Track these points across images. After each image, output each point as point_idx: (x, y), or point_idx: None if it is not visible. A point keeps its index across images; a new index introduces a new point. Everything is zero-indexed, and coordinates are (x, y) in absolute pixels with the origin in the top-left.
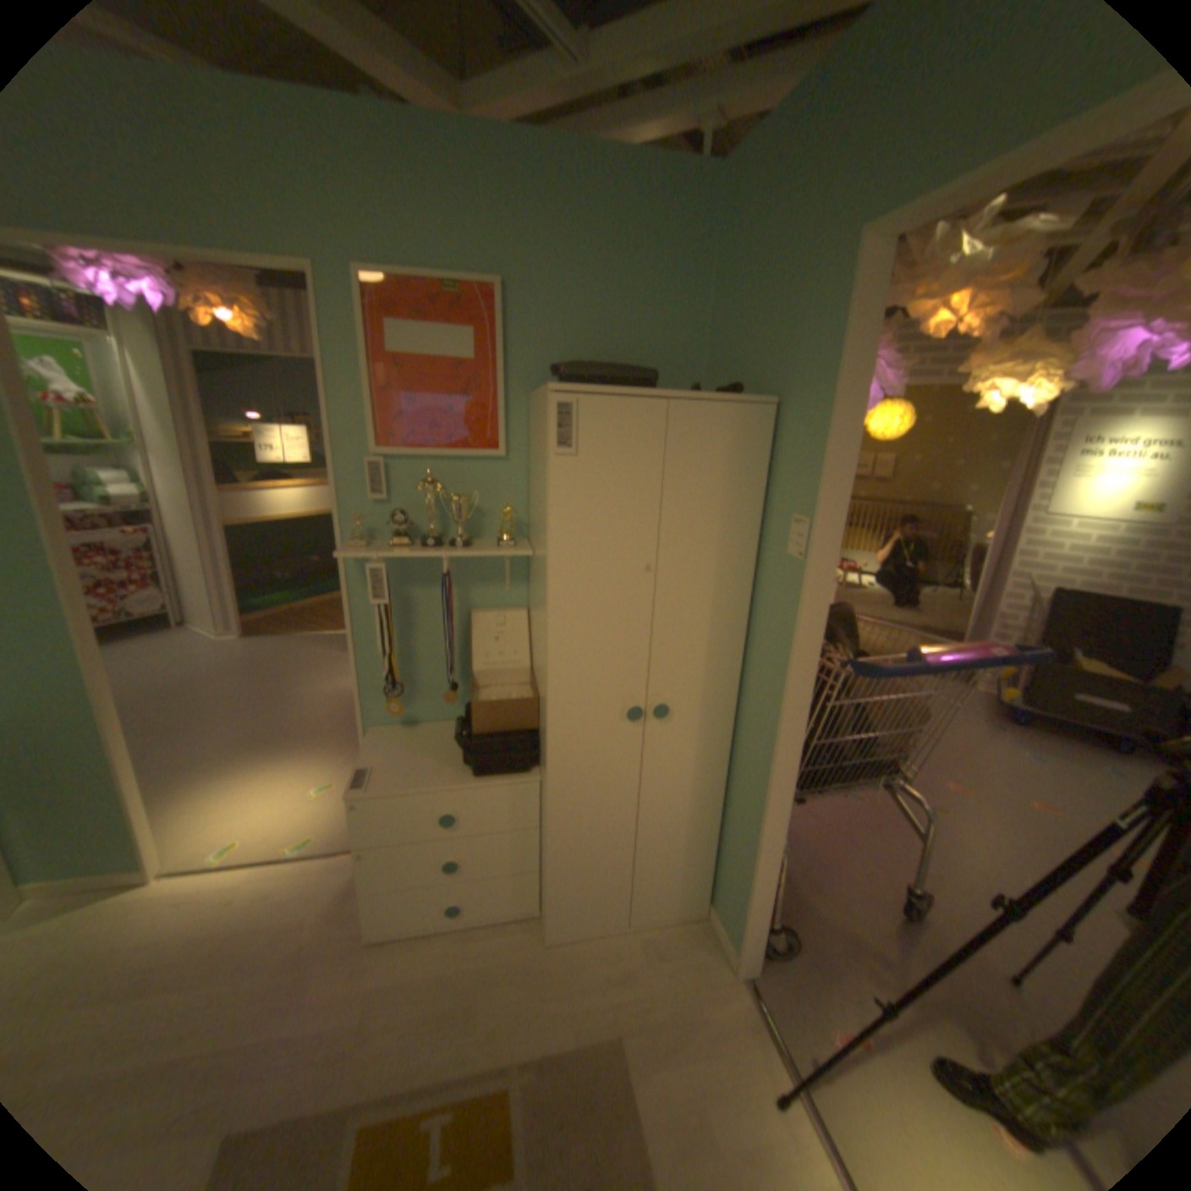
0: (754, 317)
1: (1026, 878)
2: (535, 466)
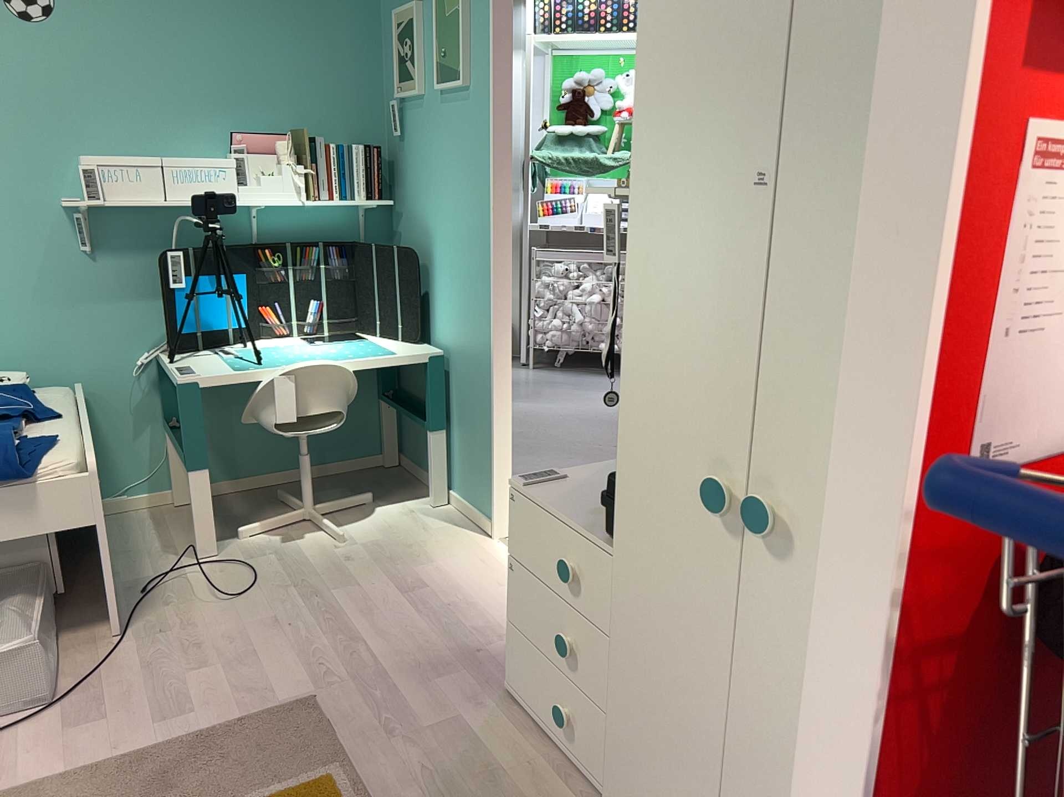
0: None
1: None
2: None
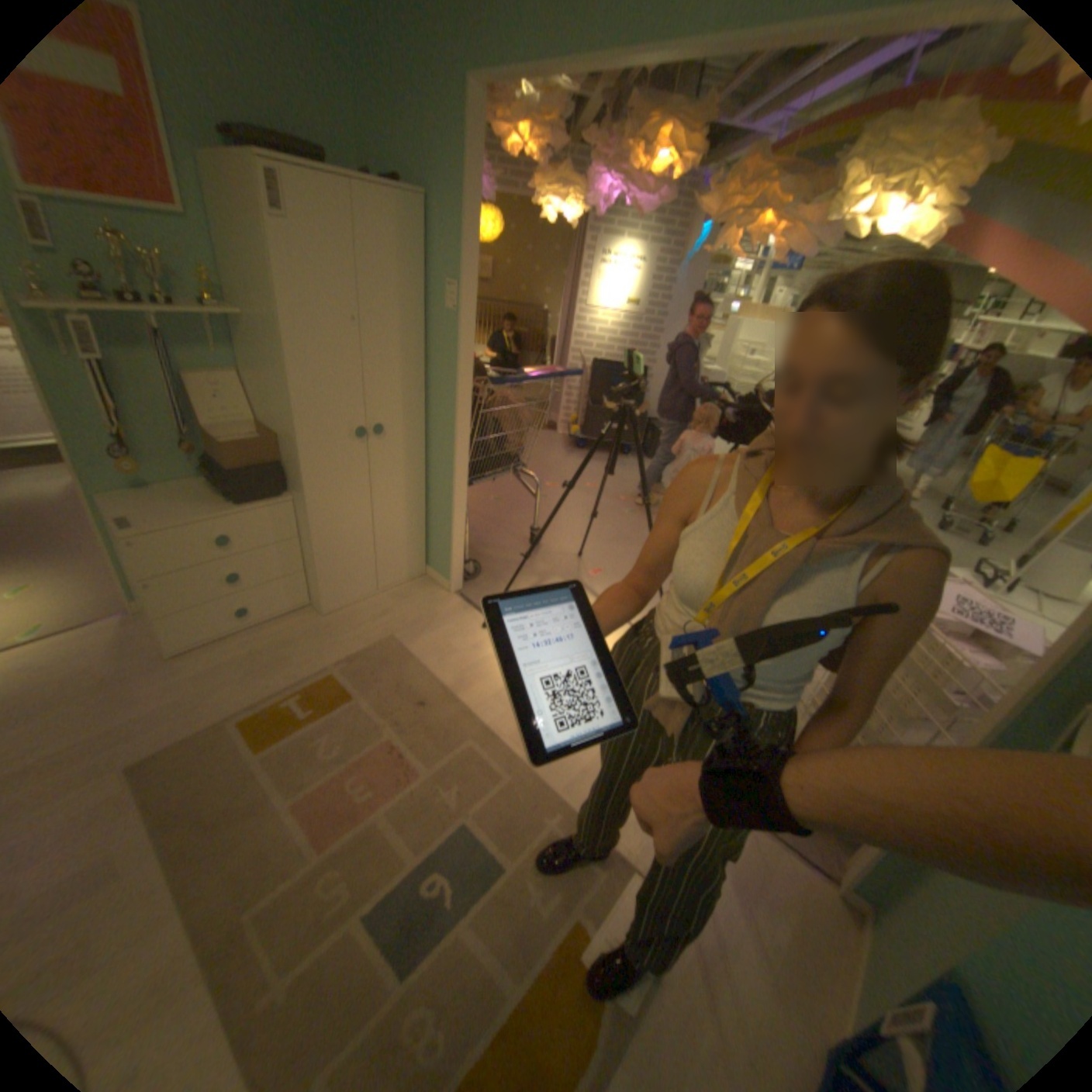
0: (393, 117)
1: (582, 517)
2: (217, 229)
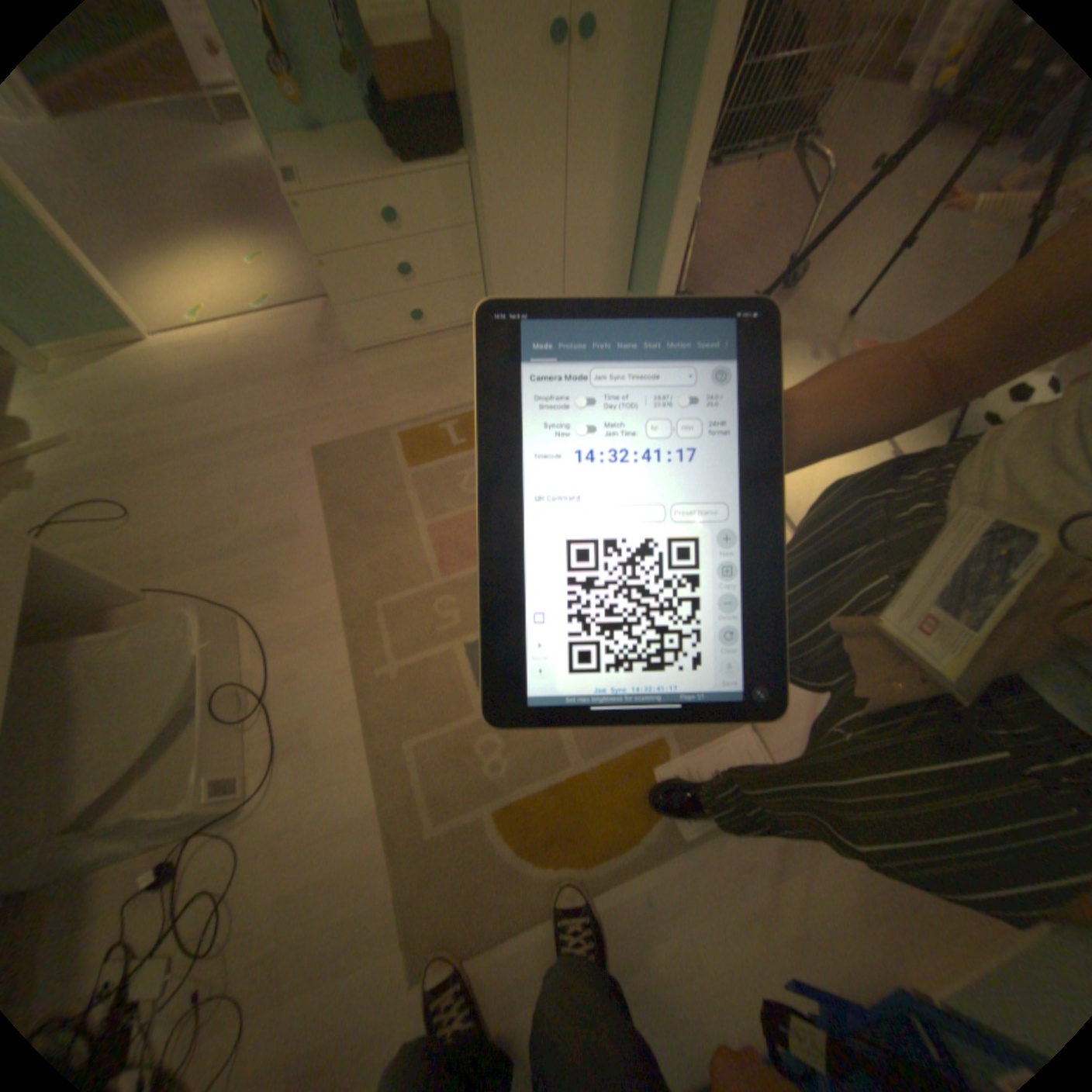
0: None
1: (884, 250)
2: None
